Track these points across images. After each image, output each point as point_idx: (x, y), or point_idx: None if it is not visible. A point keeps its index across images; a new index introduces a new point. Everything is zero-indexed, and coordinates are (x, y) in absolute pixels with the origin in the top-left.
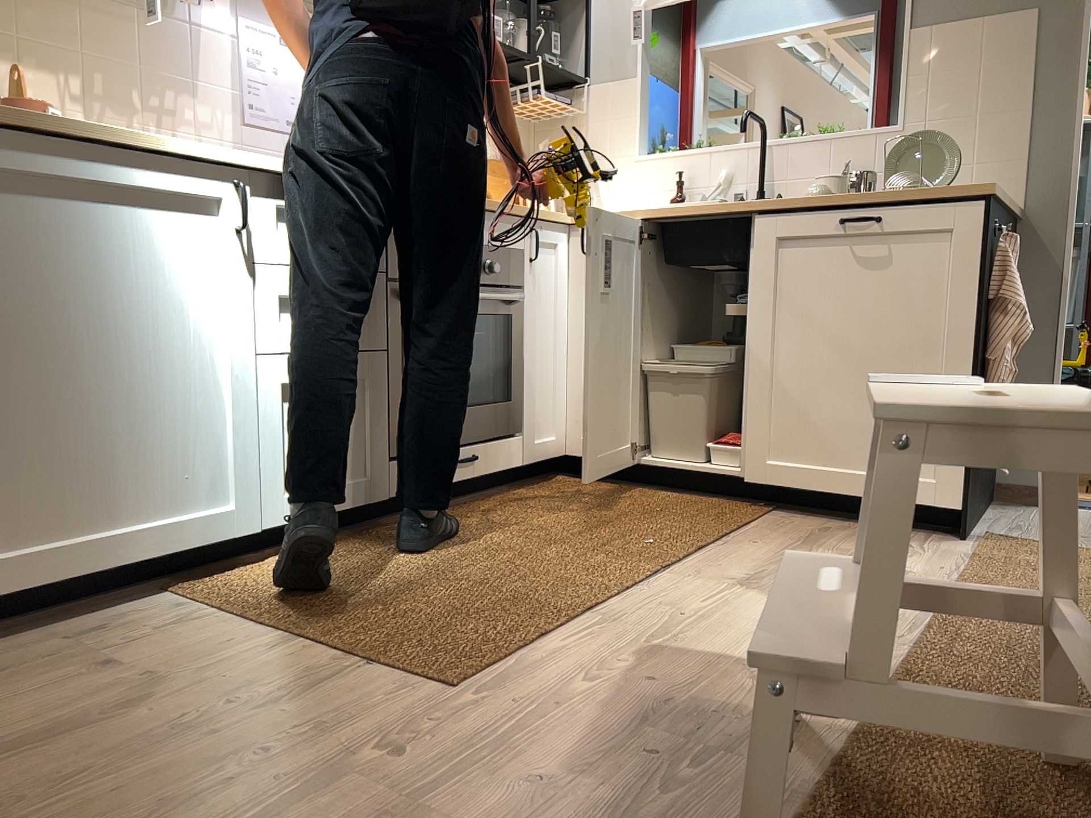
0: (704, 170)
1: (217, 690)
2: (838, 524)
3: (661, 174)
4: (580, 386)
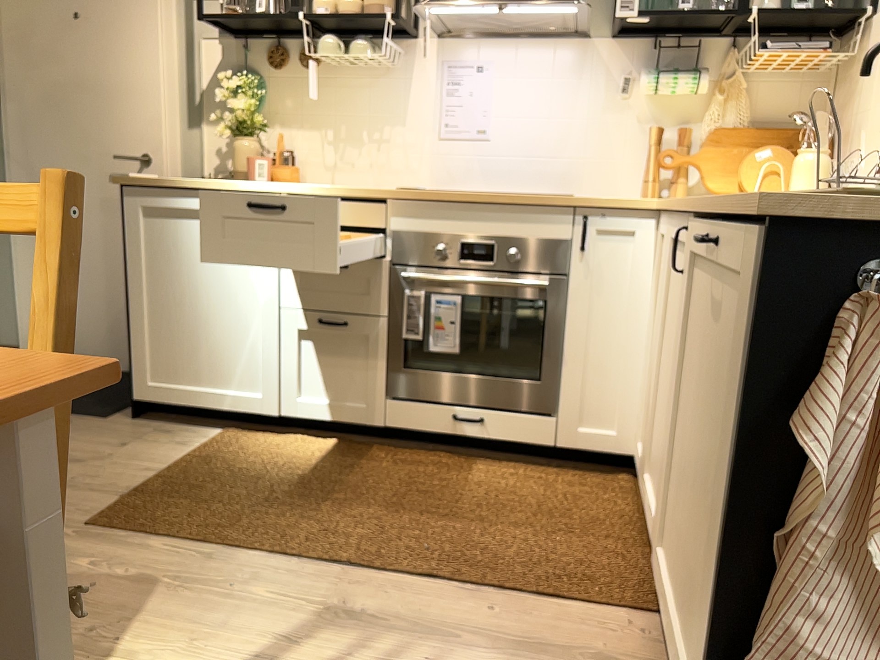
0: None
1: (95, 474)
2: None
3: None
4: (646, 390)
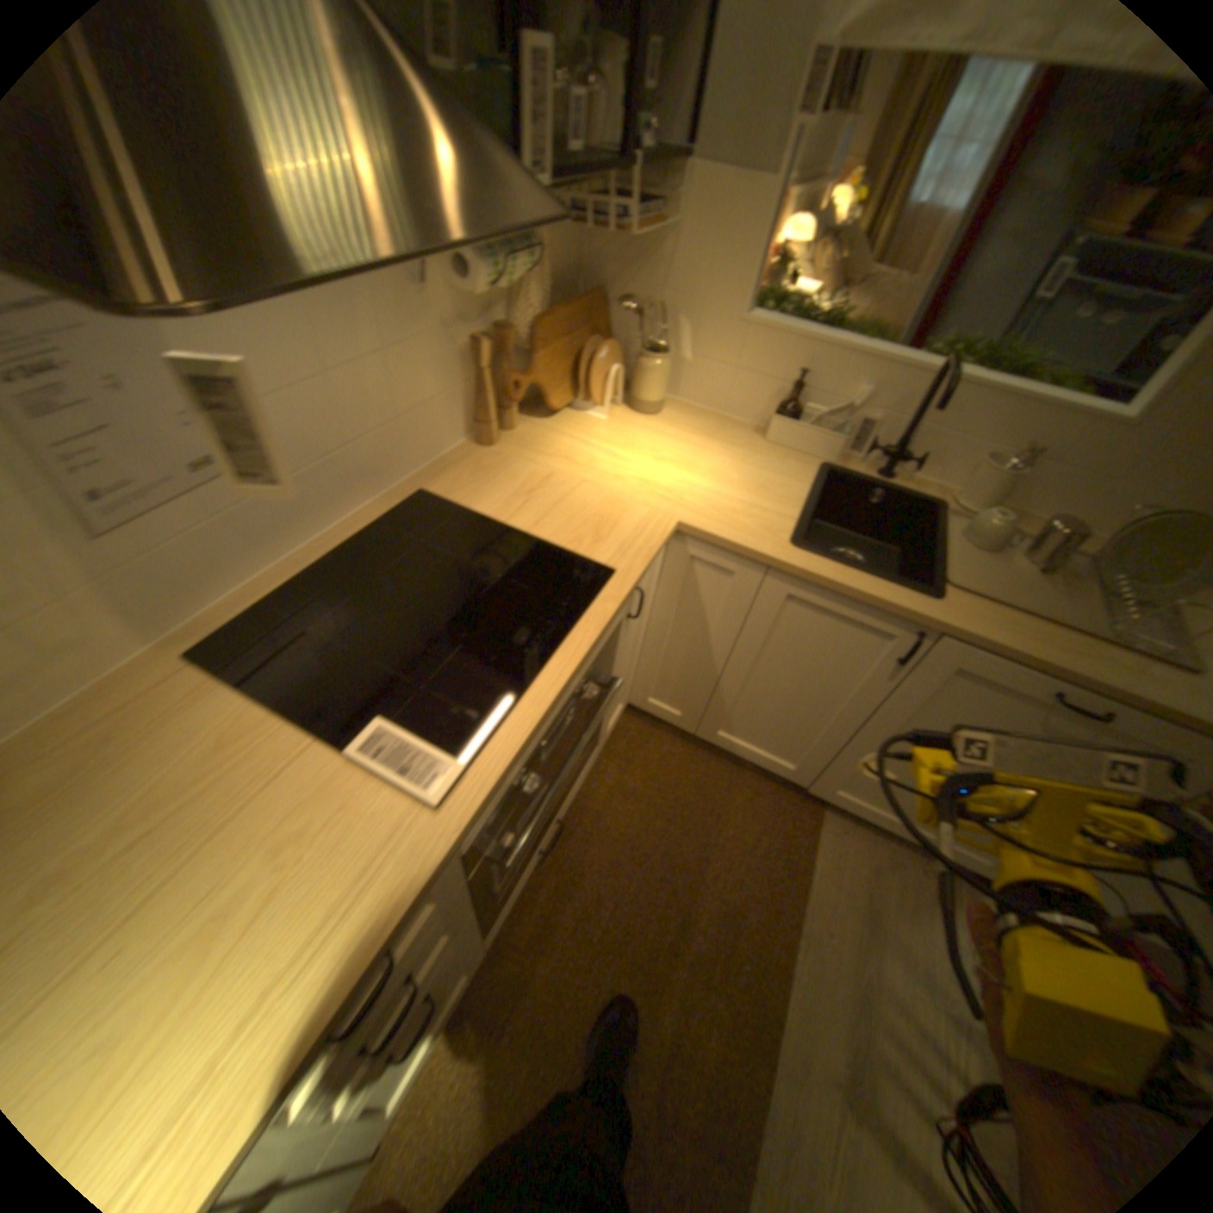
0: (833, 369)
1: None
2: (882, 851)
3: (768, 351)
4: (650, 666)
